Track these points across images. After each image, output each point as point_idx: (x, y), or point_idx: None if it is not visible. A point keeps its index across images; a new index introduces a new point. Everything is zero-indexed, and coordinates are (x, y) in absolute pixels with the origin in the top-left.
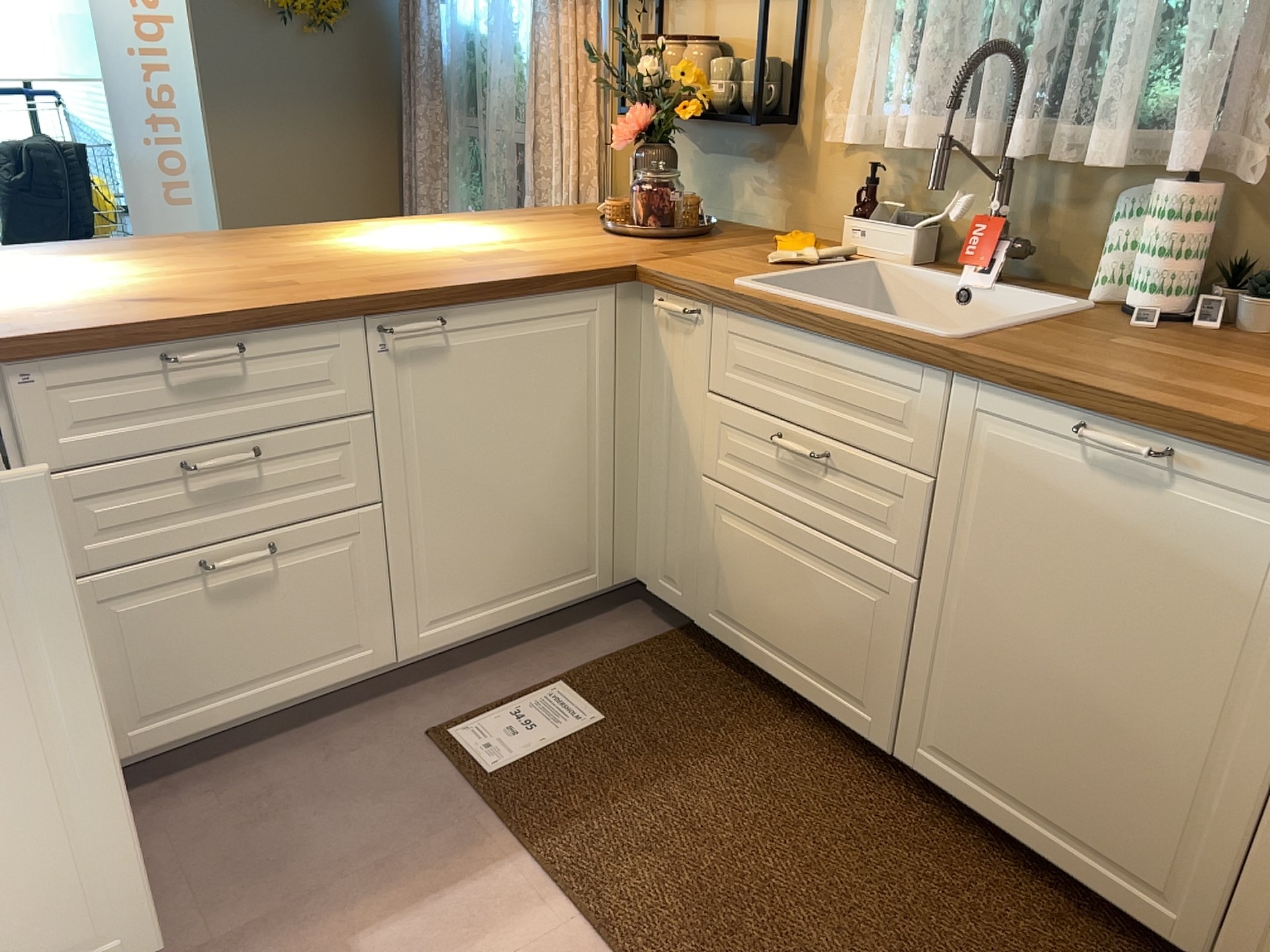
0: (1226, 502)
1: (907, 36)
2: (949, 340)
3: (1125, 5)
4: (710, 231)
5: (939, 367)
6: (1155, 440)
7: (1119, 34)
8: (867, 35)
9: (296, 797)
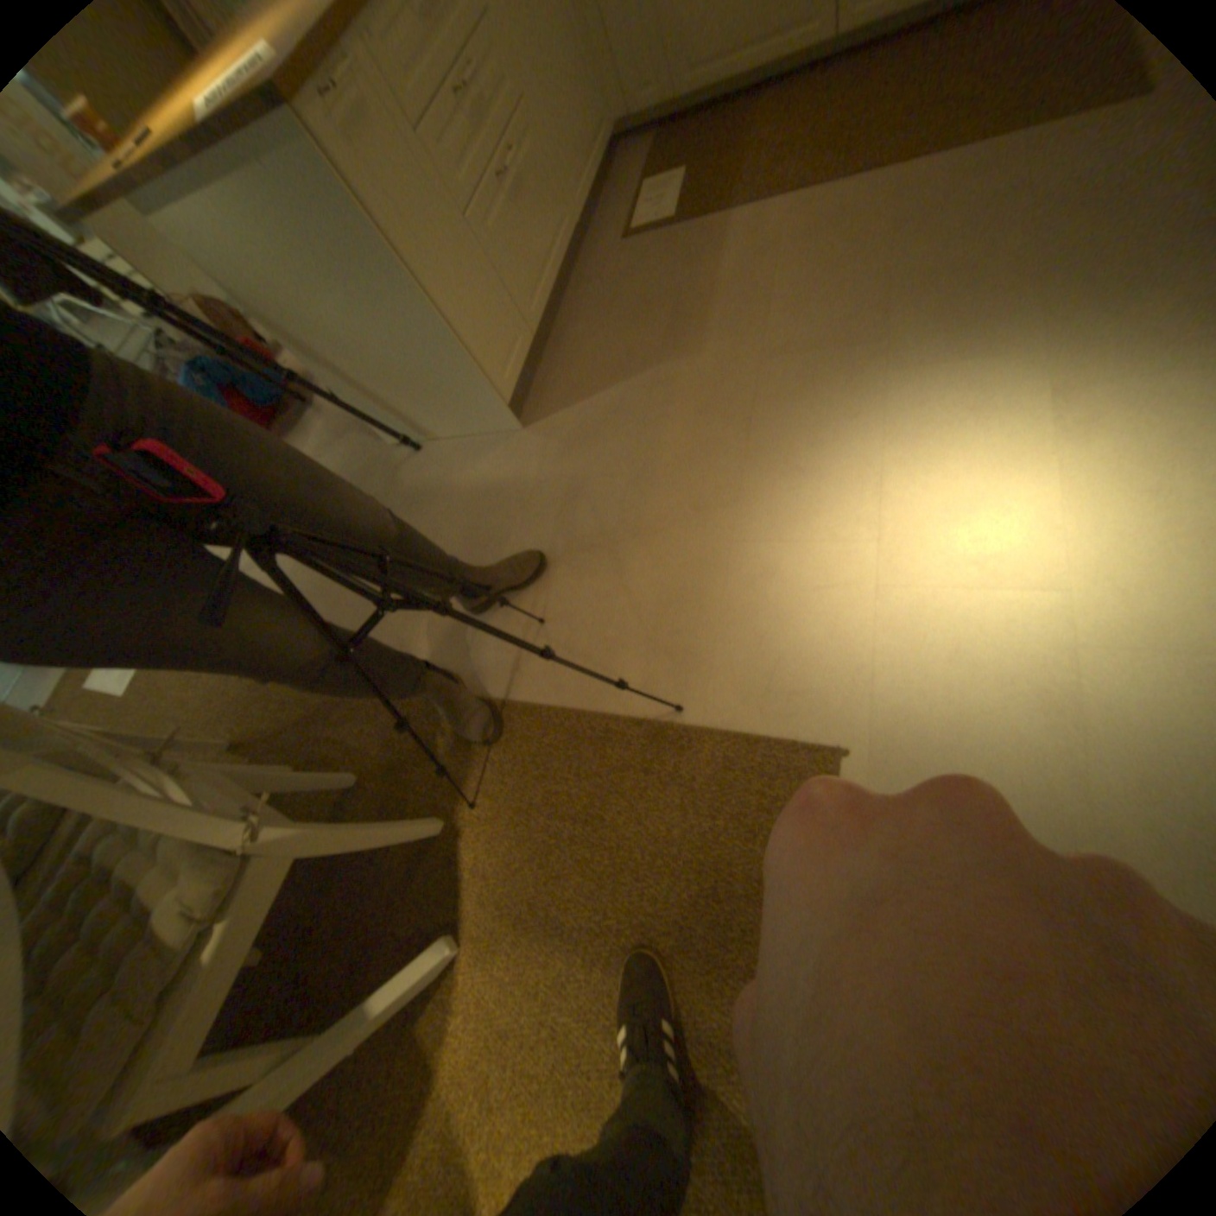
0: None
1: None
2: None
3: None
4: None
5: None
6: None
7: None
8: None
9: (612, 289)
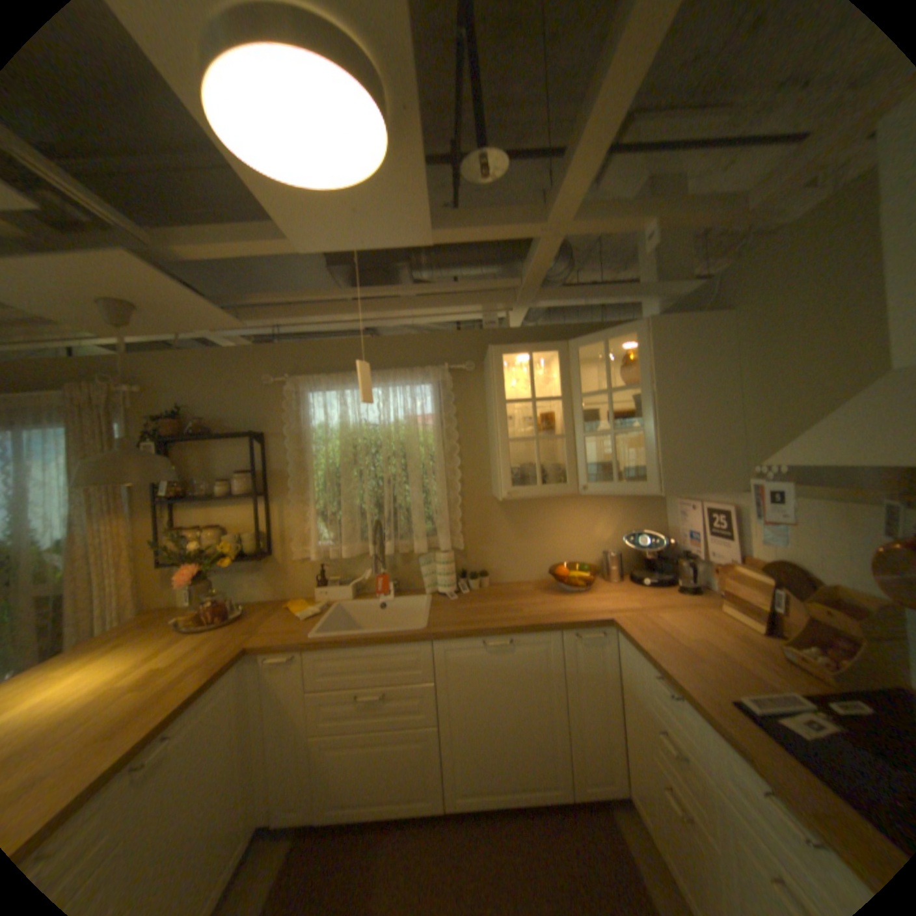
0: (530, 649)
1: (326, 517)
2: (424, 630)
3: (407, 503)
4: (241, 613)
5: (428, 641)
6: (506, 639)
7: (407, 511)
8: (313, 519)
9: None
